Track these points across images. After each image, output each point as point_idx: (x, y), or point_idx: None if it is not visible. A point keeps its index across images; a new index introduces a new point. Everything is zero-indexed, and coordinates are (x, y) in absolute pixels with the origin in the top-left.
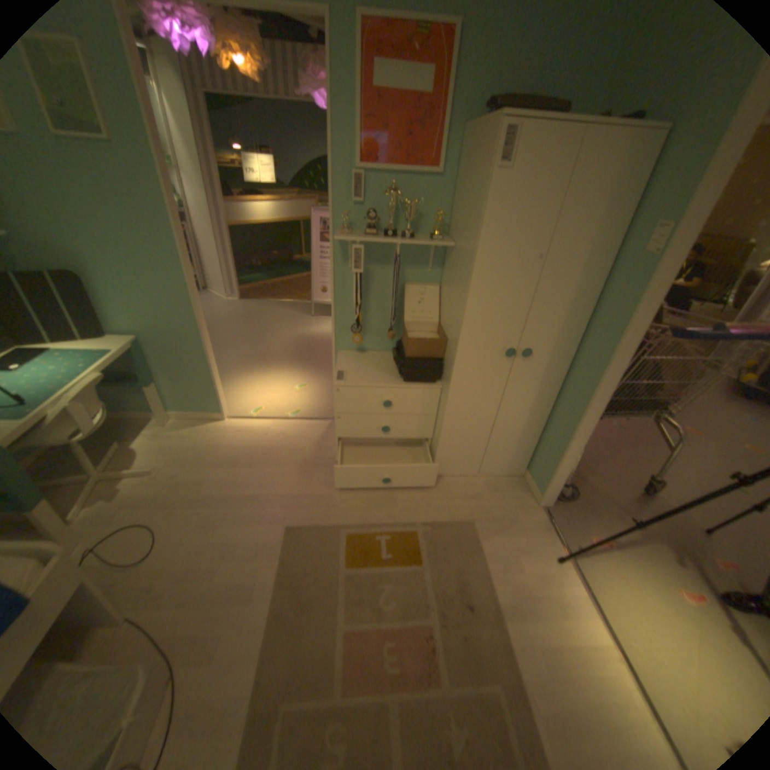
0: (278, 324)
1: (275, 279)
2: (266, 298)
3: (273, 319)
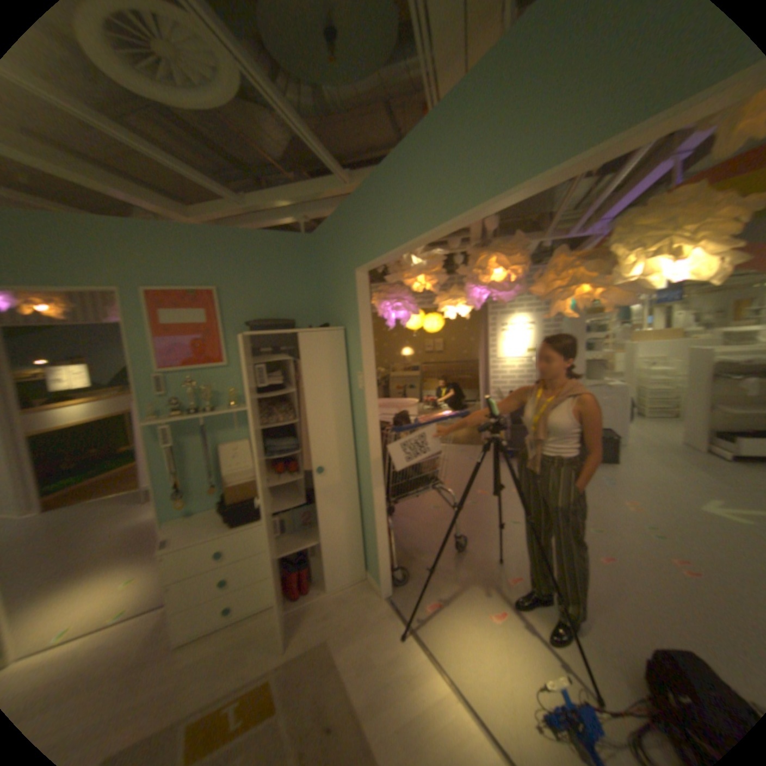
0: (93, 527)
1: (90, 480)
2: (78, 503)
3: (87, 523)
